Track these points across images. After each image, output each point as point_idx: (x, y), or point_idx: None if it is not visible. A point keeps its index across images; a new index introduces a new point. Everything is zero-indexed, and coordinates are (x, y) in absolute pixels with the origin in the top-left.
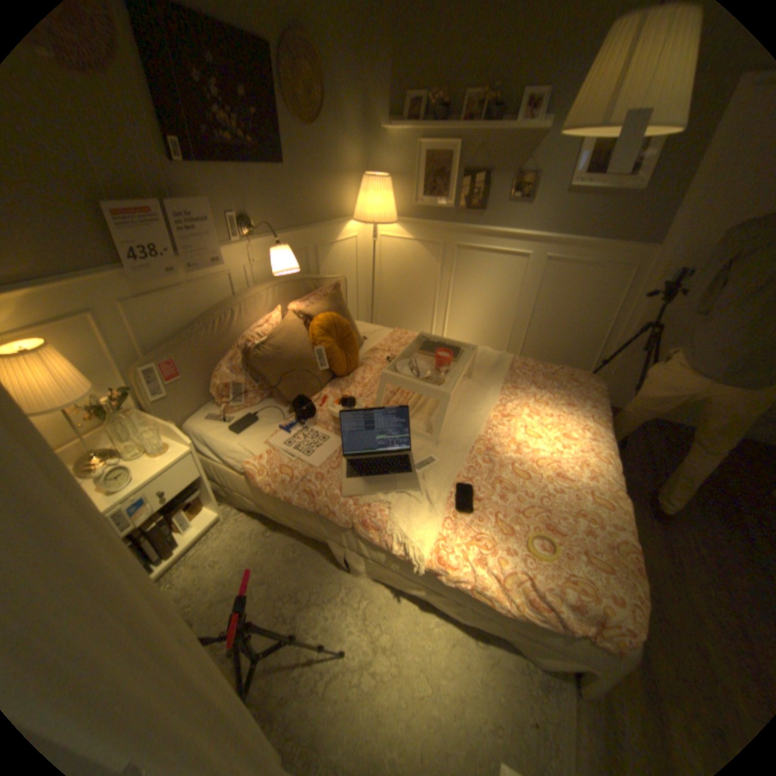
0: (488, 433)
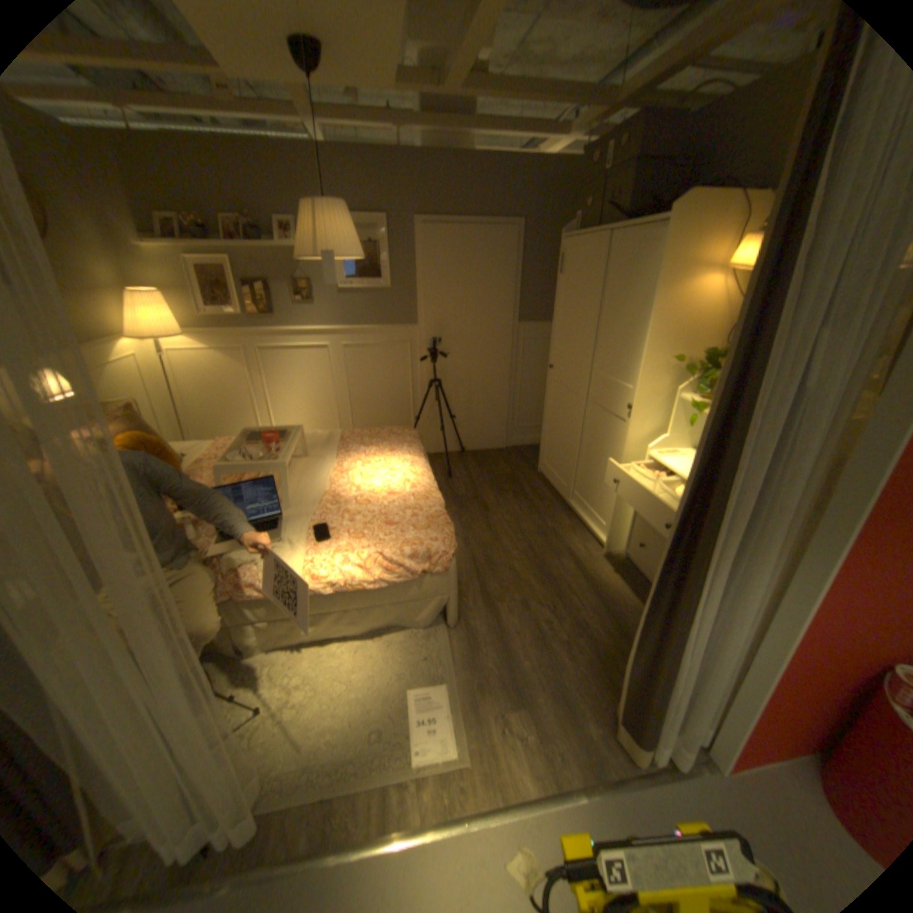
0: (332, 487)
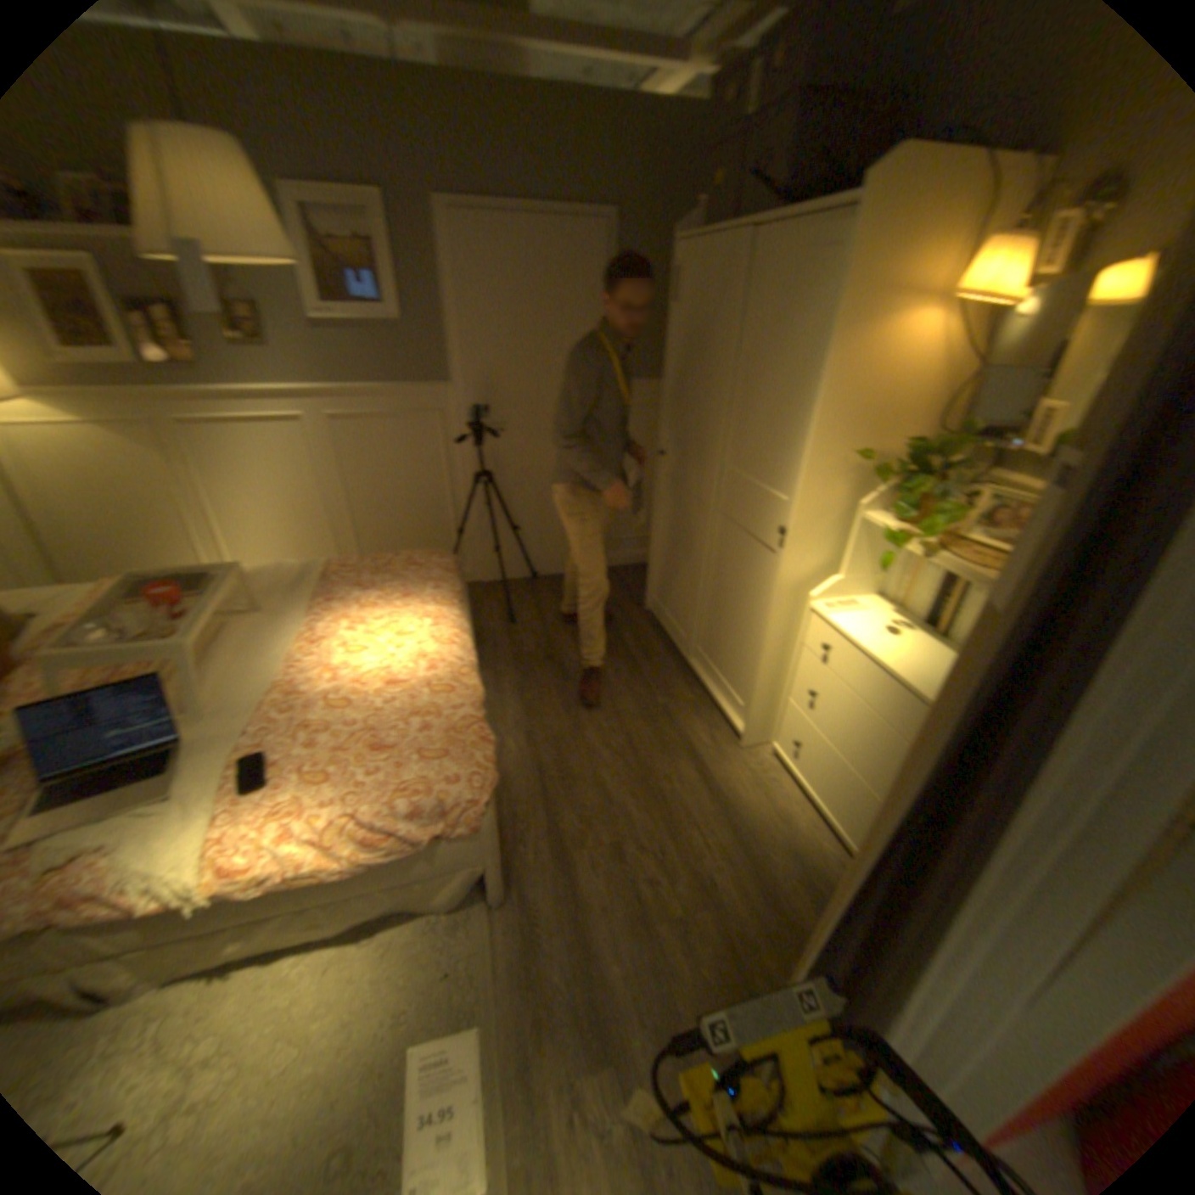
0: (292, 673)
